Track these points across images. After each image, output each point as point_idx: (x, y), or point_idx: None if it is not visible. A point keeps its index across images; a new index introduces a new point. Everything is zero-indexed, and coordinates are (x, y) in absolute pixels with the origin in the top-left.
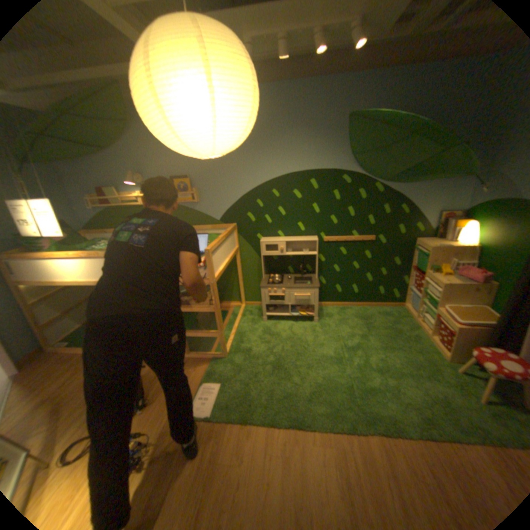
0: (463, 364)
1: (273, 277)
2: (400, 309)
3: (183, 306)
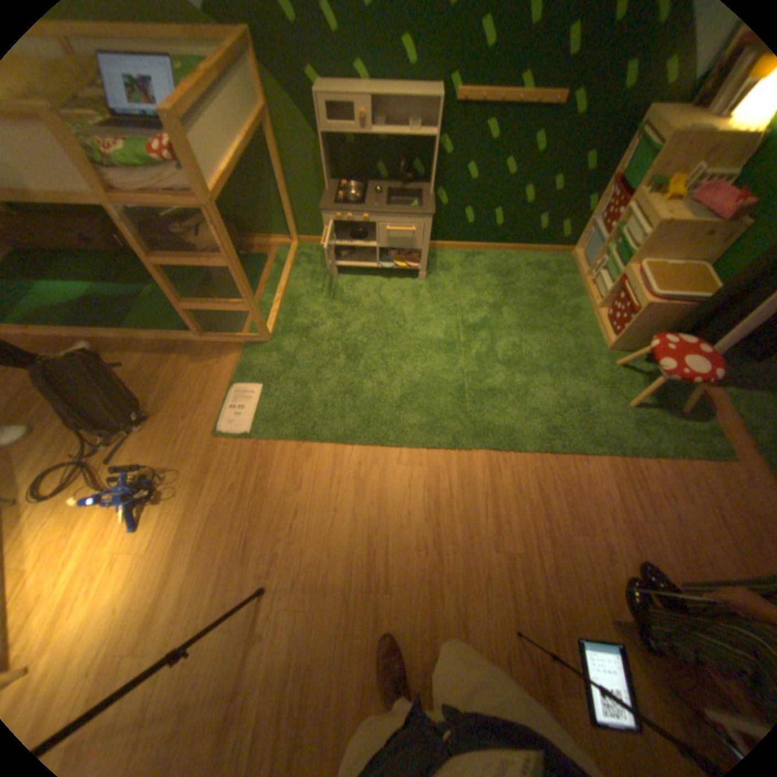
0: (626, 352)
1: (345, 187)
2: (562, 258)
3: (158, 253)
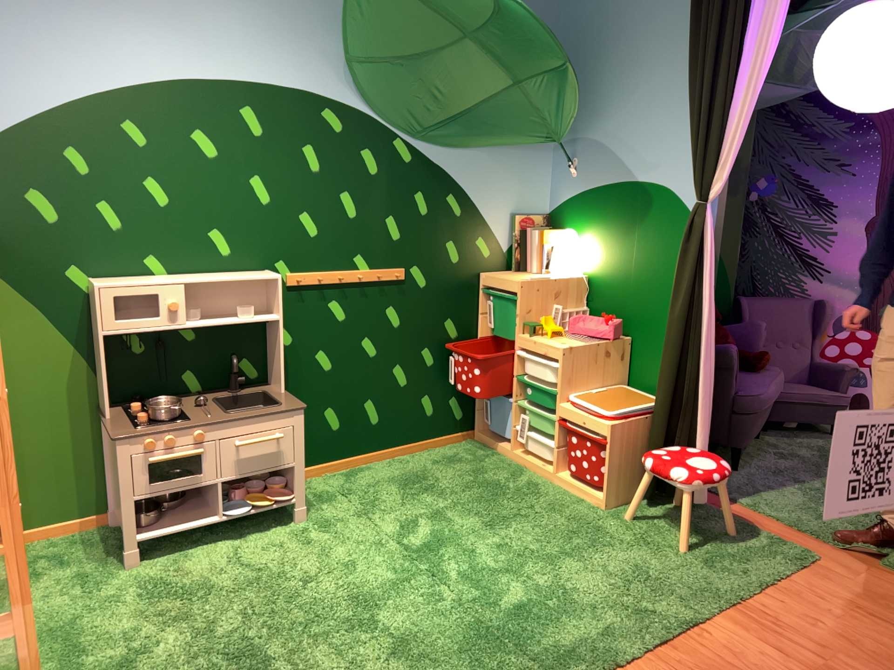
0: (624, 503)
1: (149, 402)
2: (469, 444)
3: None
